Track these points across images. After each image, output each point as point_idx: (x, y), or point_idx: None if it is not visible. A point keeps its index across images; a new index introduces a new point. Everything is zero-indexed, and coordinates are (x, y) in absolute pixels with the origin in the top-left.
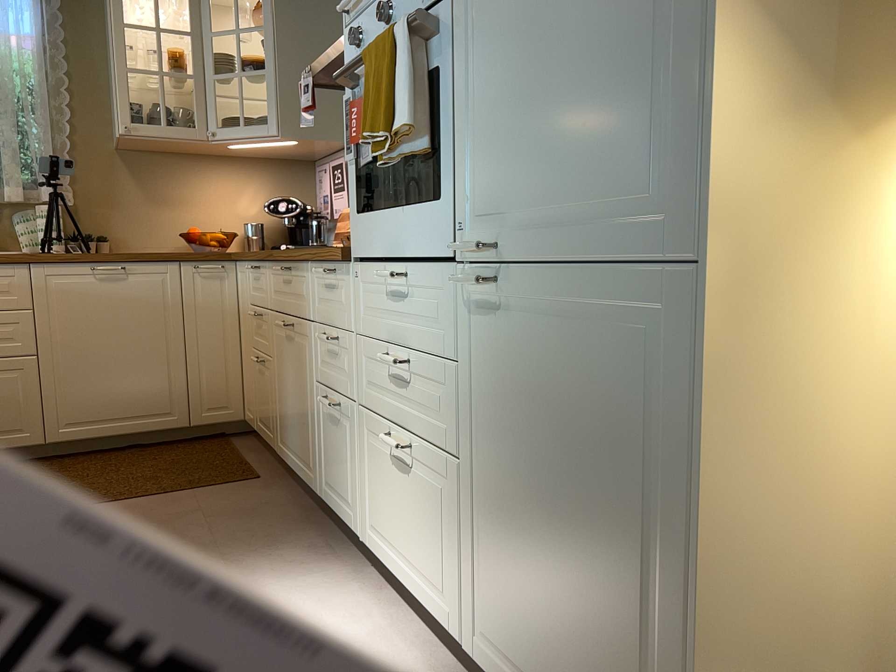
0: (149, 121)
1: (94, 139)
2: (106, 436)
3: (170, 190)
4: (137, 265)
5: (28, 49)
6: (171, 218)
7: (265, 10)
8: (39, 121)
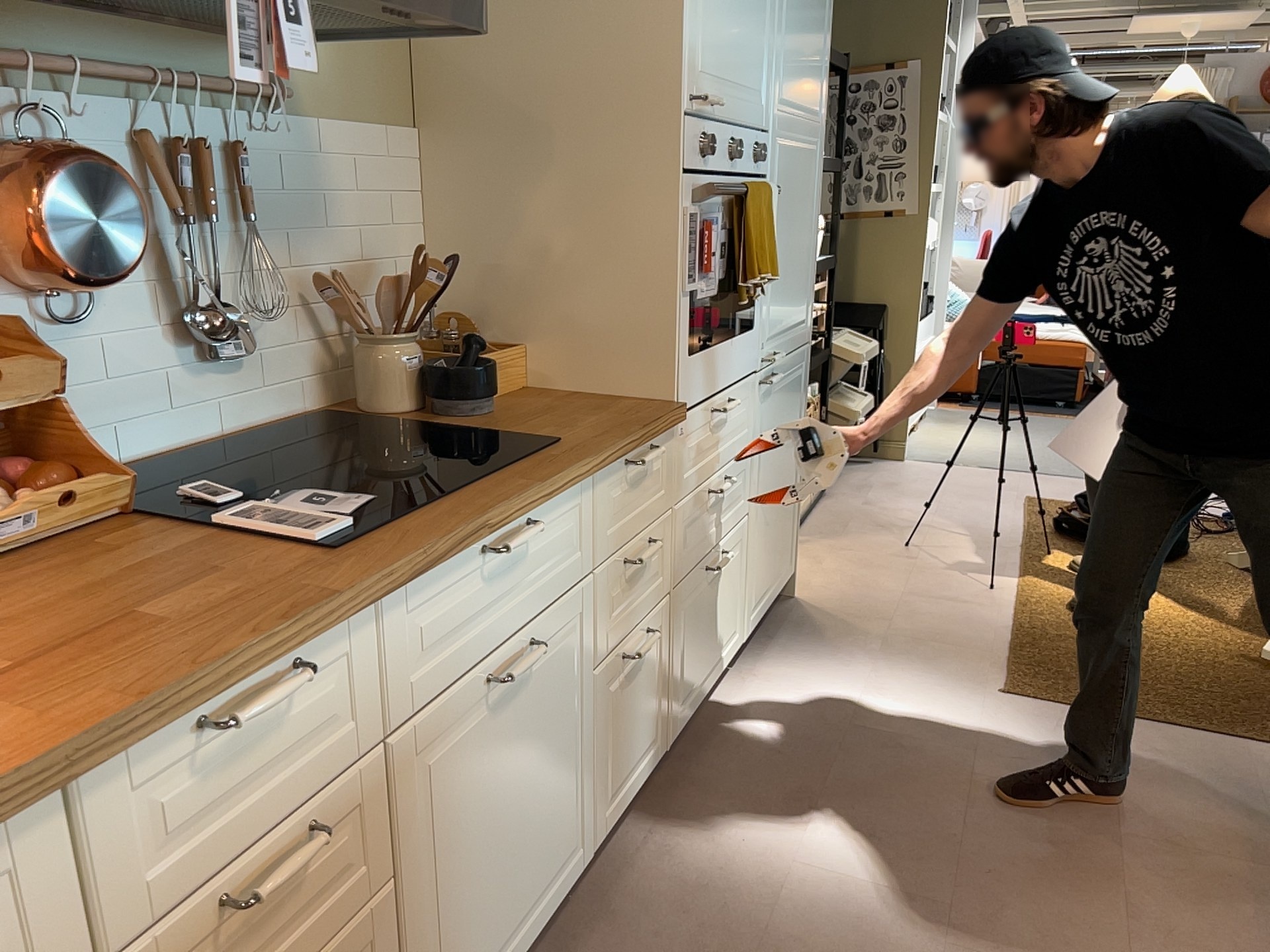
0: None
1: None
2: None
3: None
4: None
5: None
6: None
7: None
8: None
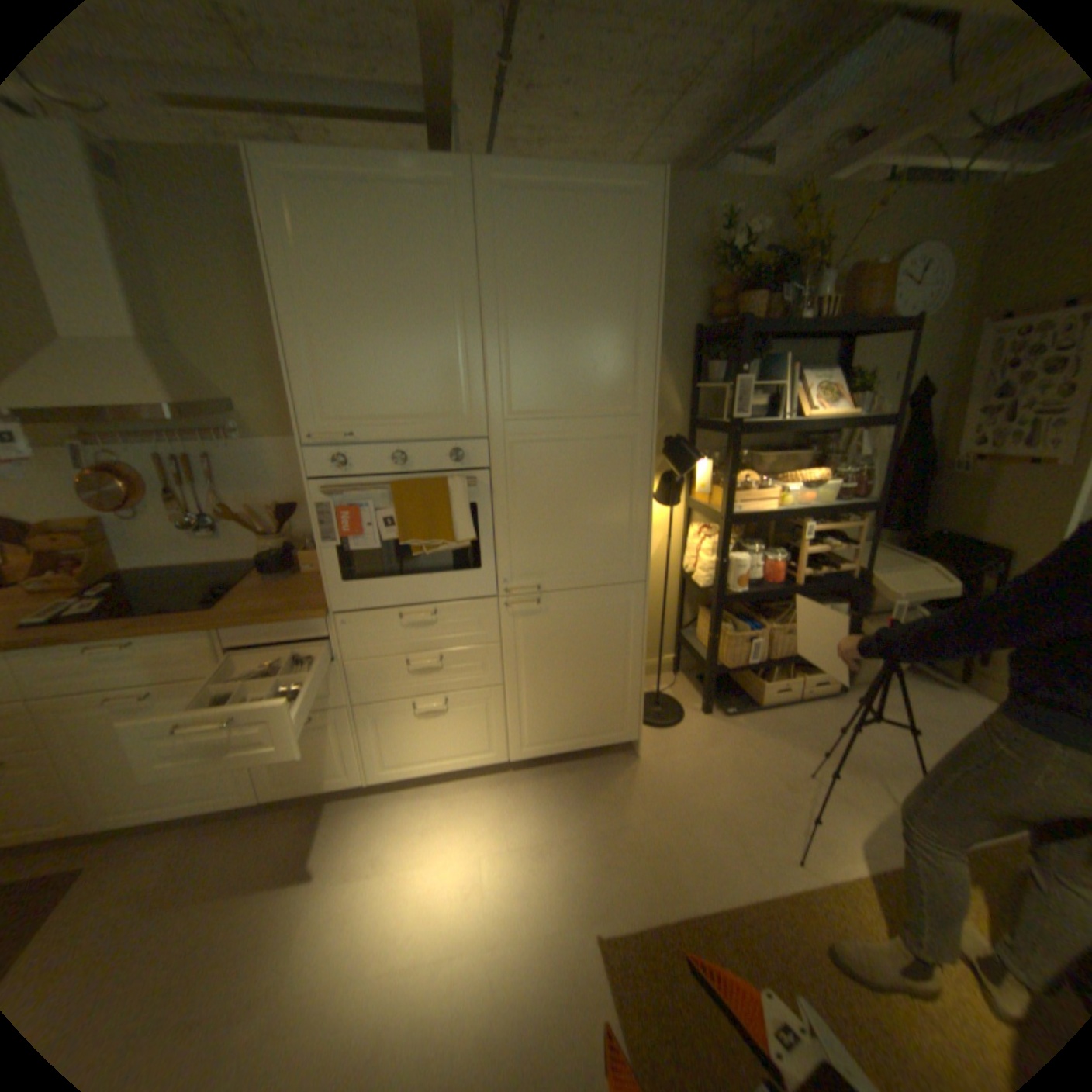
0: None
1: None
2: None
3: None
4: None
5: None
6: None
7: None
8: None
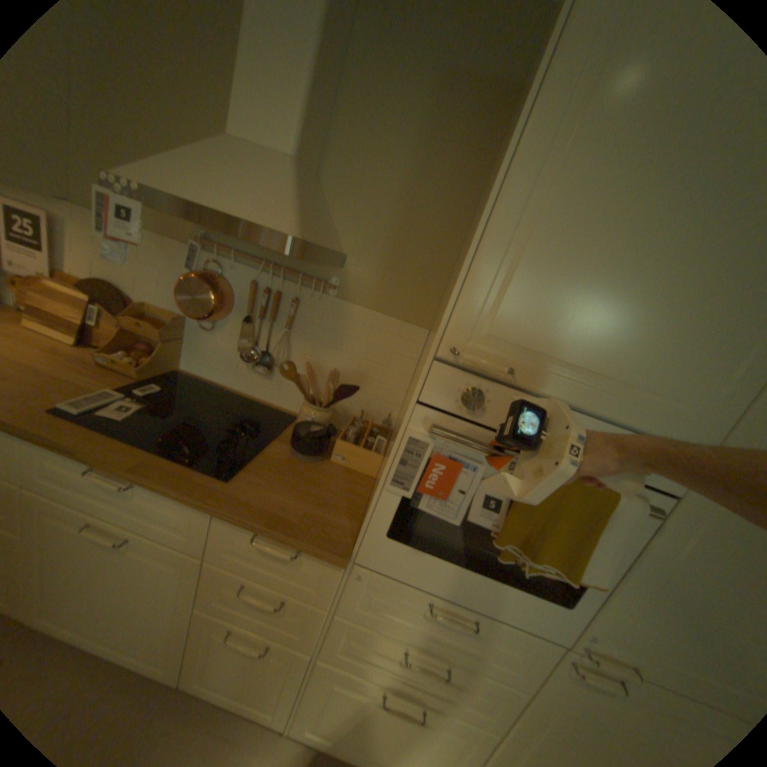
0: None
1: None
2: None
3: None
4: None
5: None
6: None
7: None
8: None
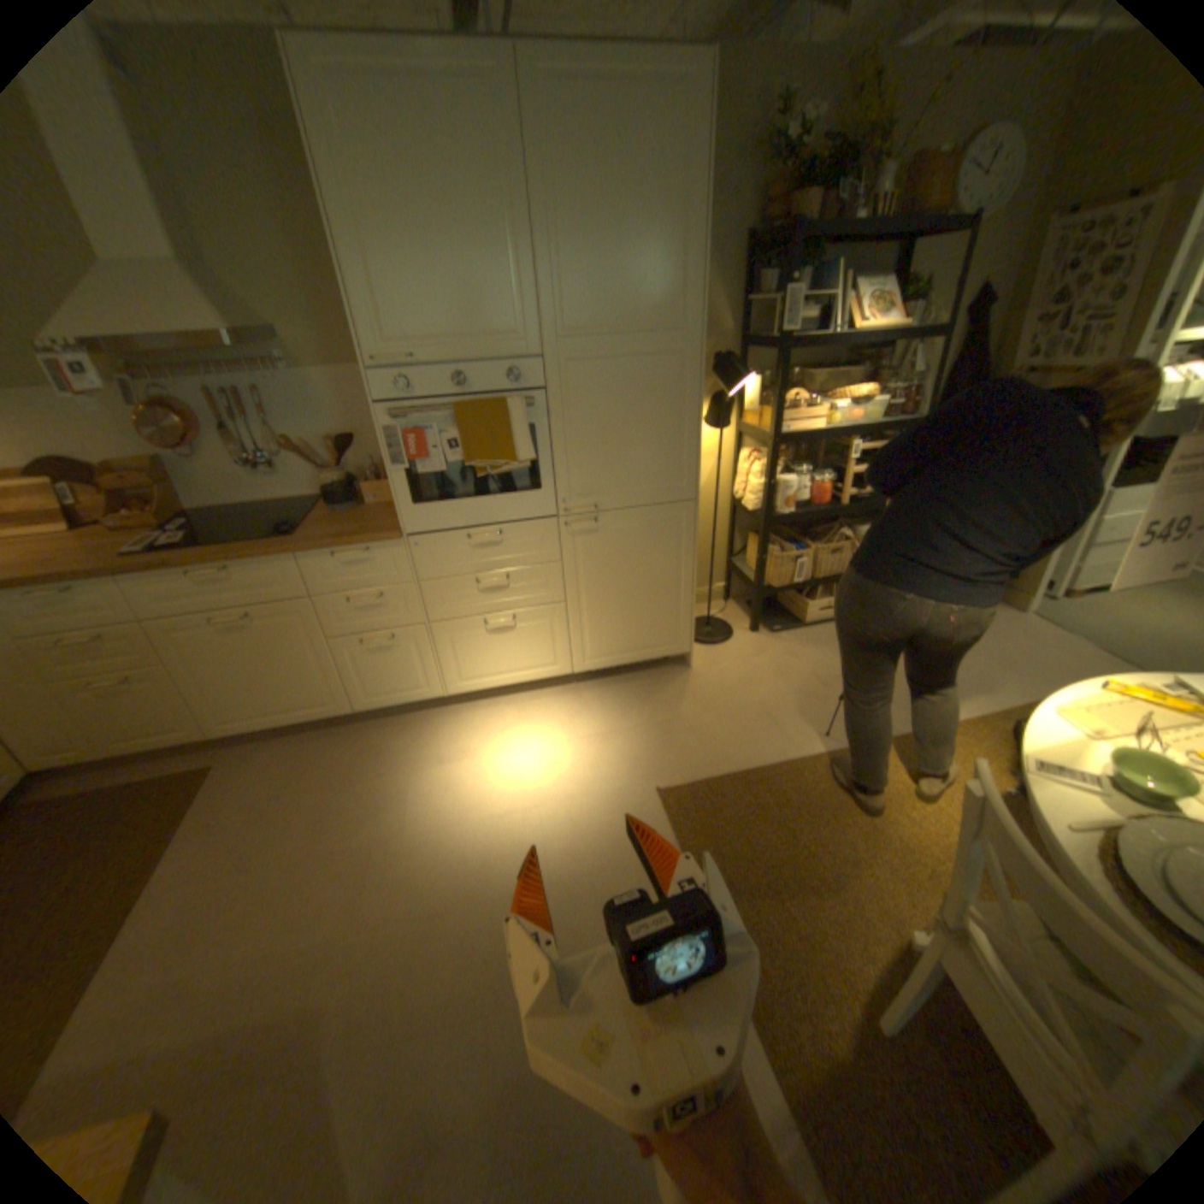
0: None
1: None
2: None
3: None
4: None
5: None
6: None
7: None
8: None
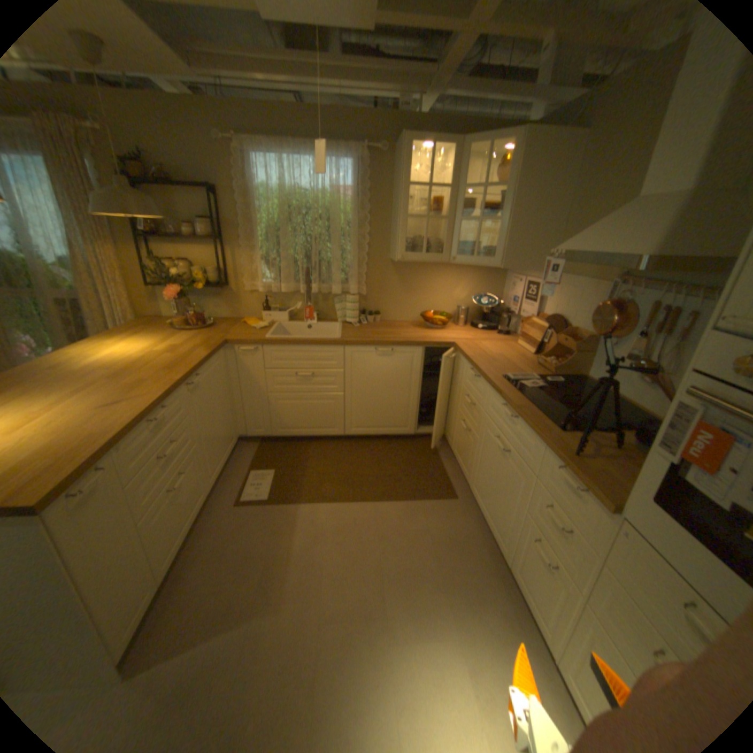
0: (414, 249)
1: (379, 253)
2: (373, 434)
3: (417, 284)
4: (399, 349)
5: (349, 196)
6: (415, 301)
7: (510, 166)
8: (352, 246)
